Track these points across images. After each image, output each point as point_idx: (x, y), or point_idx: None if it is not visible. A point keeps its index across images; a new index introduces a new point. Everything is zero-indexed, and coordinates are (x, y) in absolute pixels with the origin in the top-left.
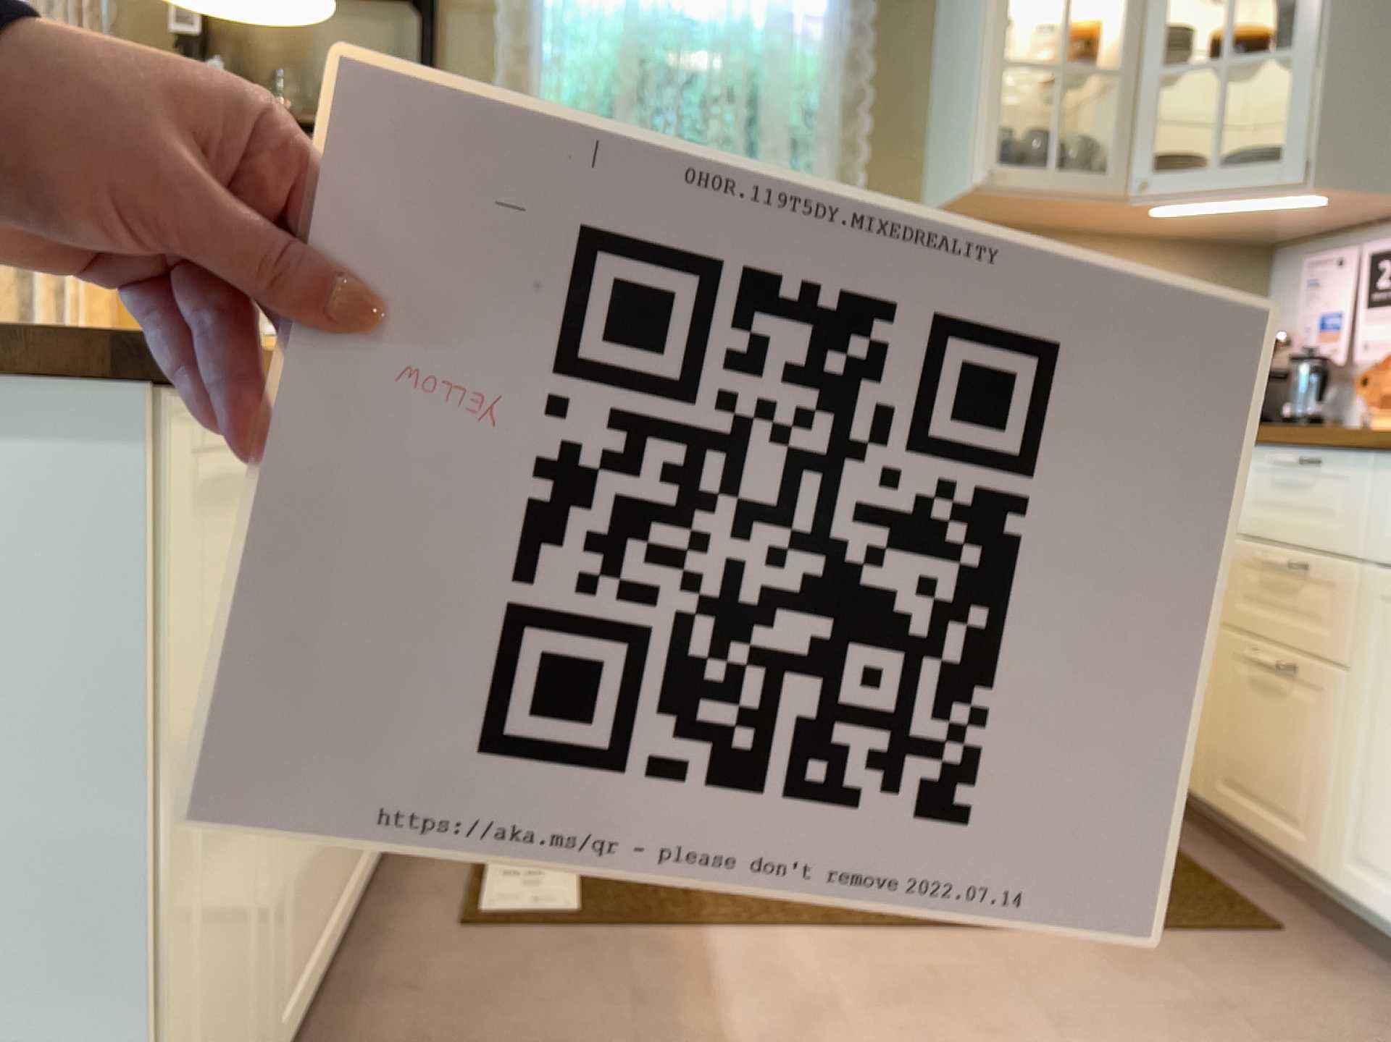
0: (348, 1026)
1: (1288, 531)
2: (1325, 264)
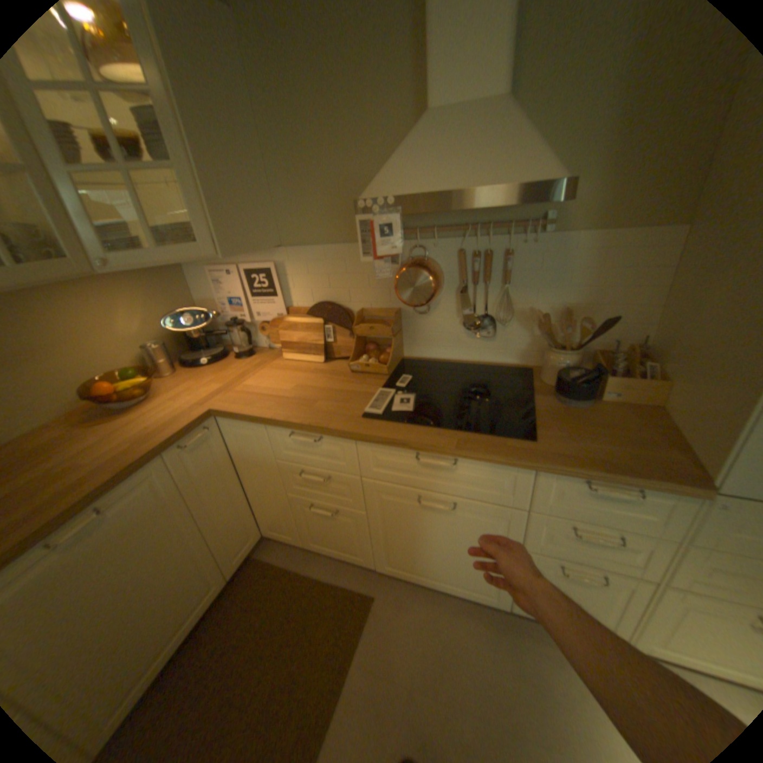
0: None
1: (310, 461)
2: (217, 272)
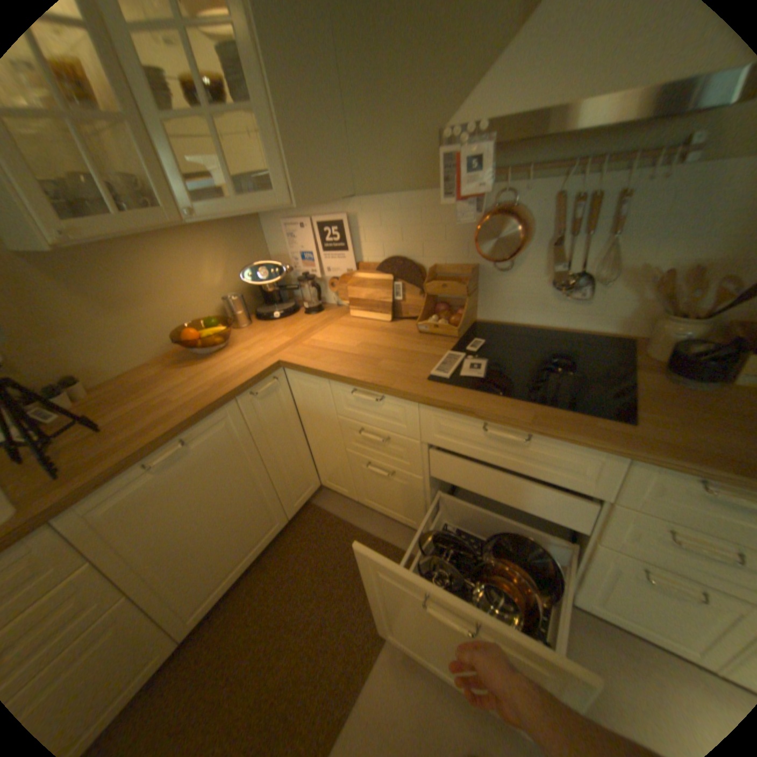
0: None
1: (370, 420)
2: (291, 225)
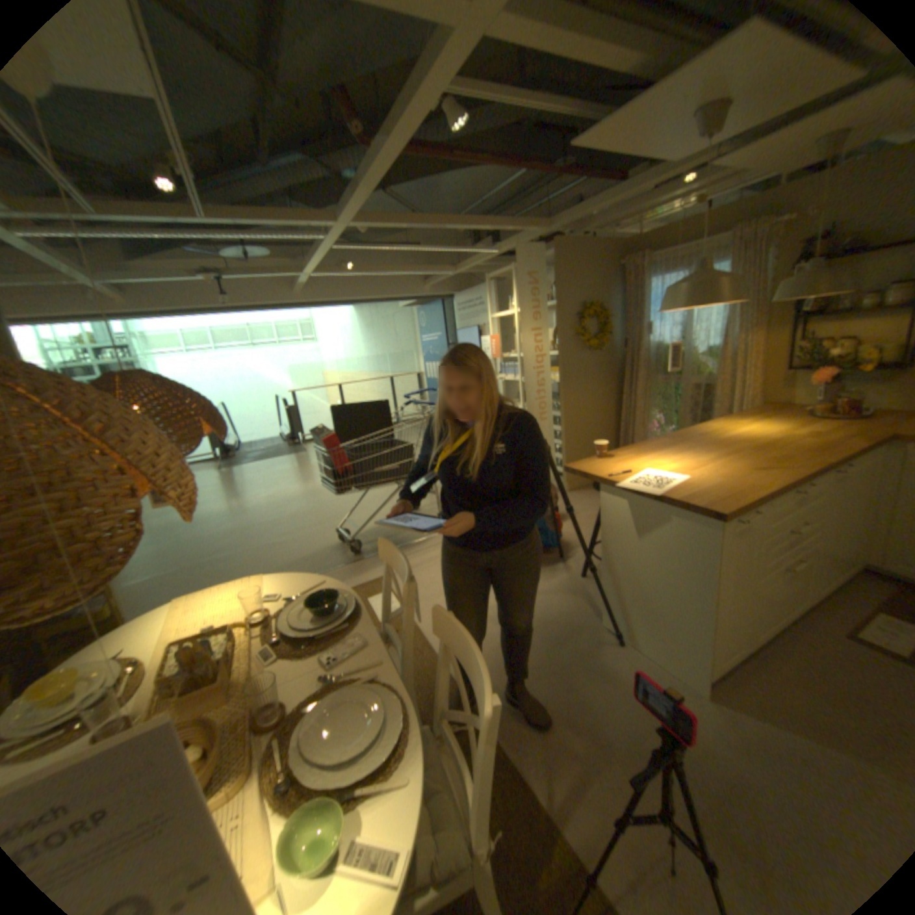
0: (791, 647)
1: None
2: None
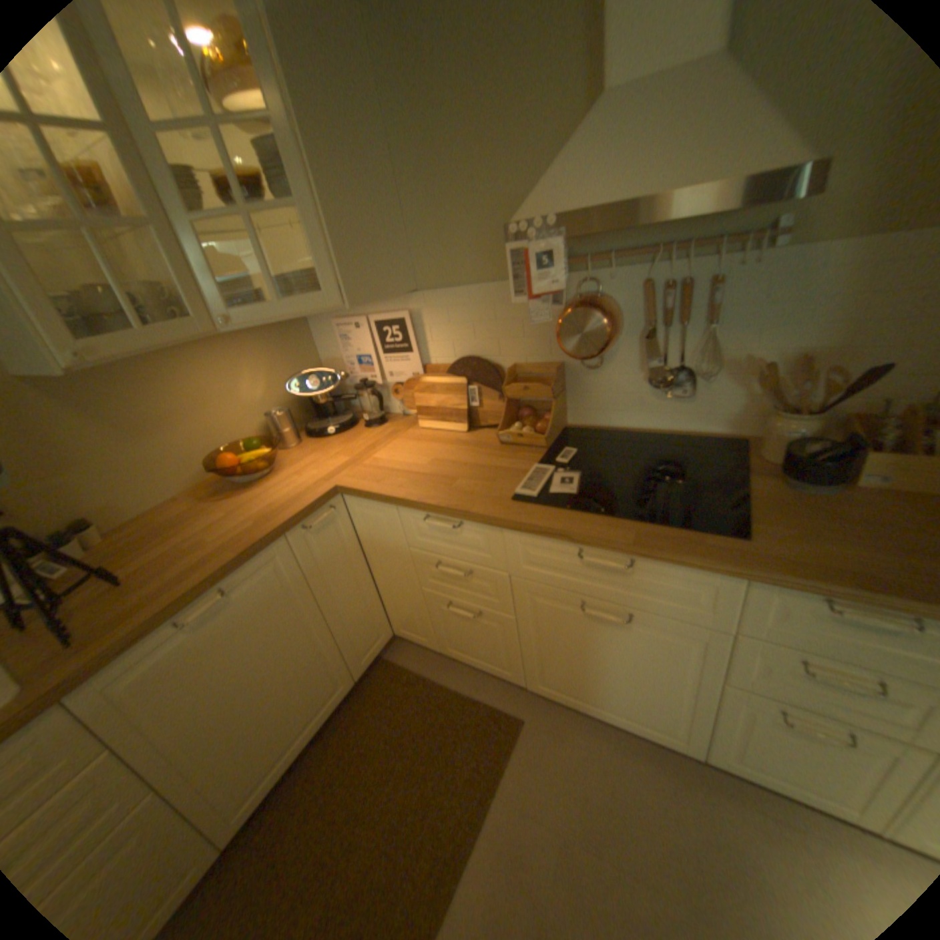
0: None
1: (448, 551)
2: (345, 325)
